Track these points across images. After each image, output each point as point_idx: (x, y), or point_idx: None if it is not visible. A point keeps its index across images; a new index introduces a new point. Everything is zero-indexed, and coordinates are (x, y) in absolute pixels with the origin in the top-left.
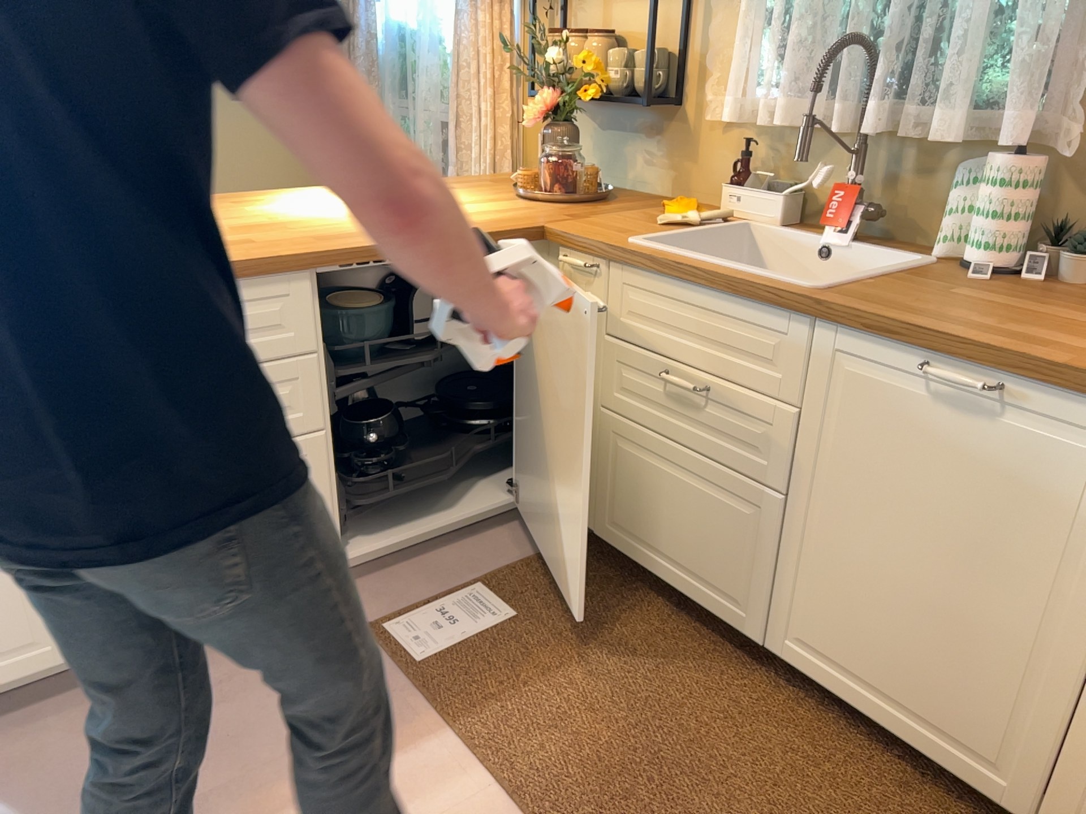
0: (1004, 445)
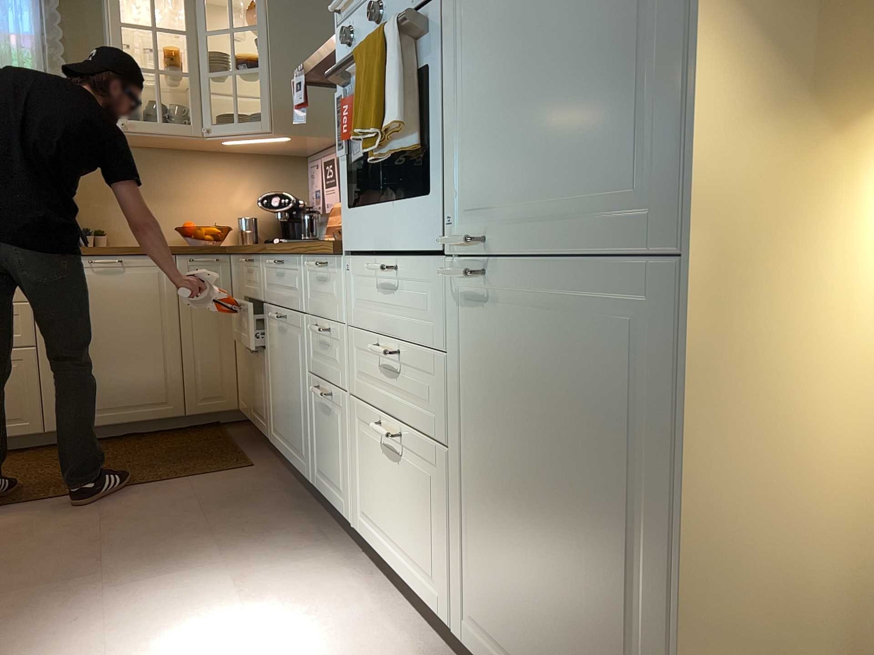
0: (128, 280)
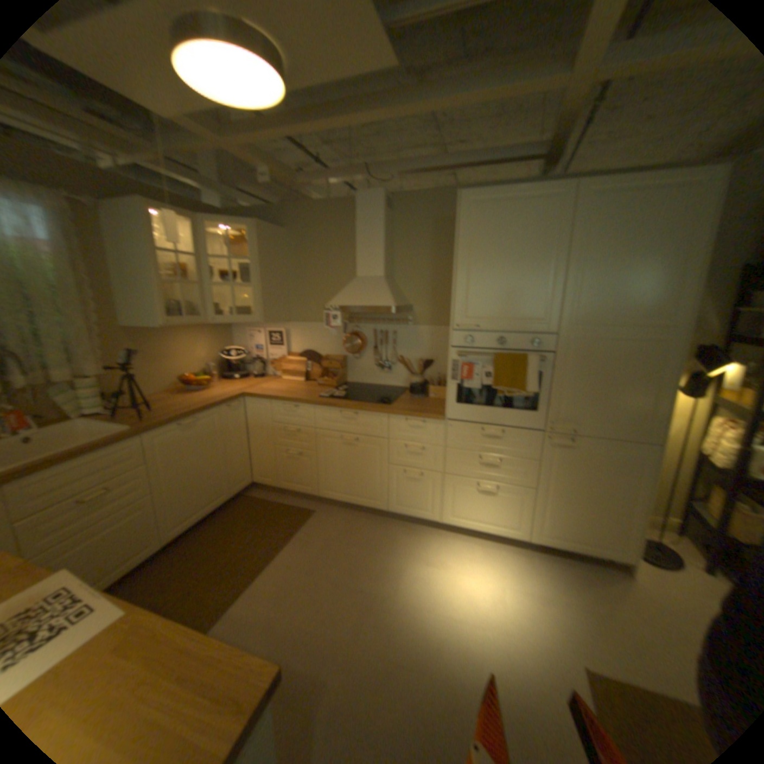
0: (200, 431)
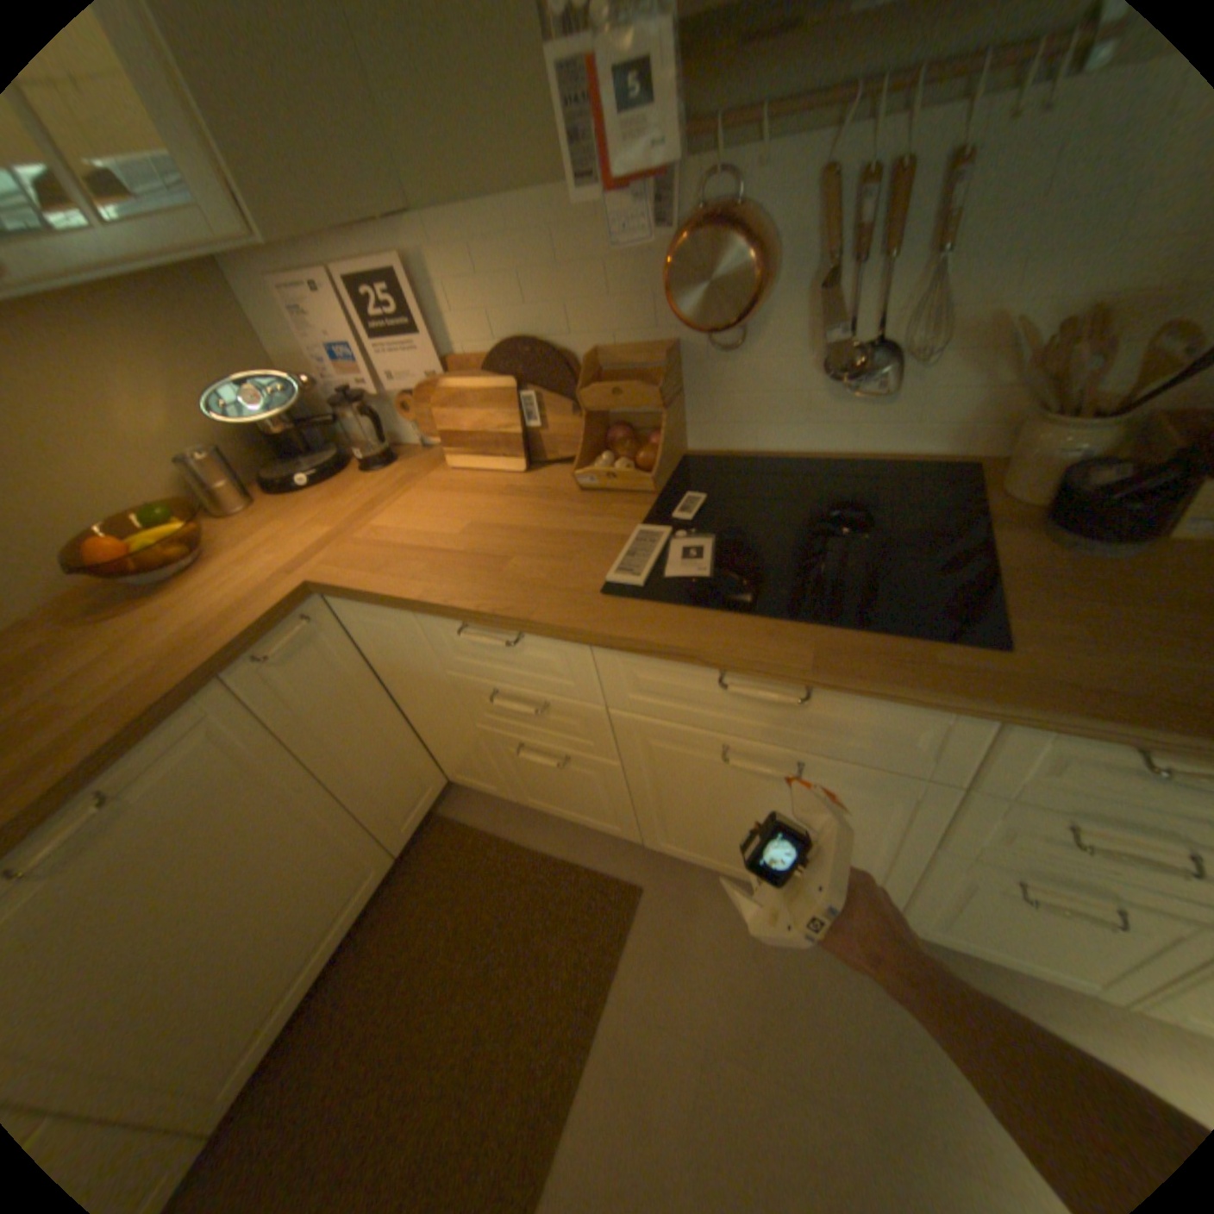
0: (155, 808)
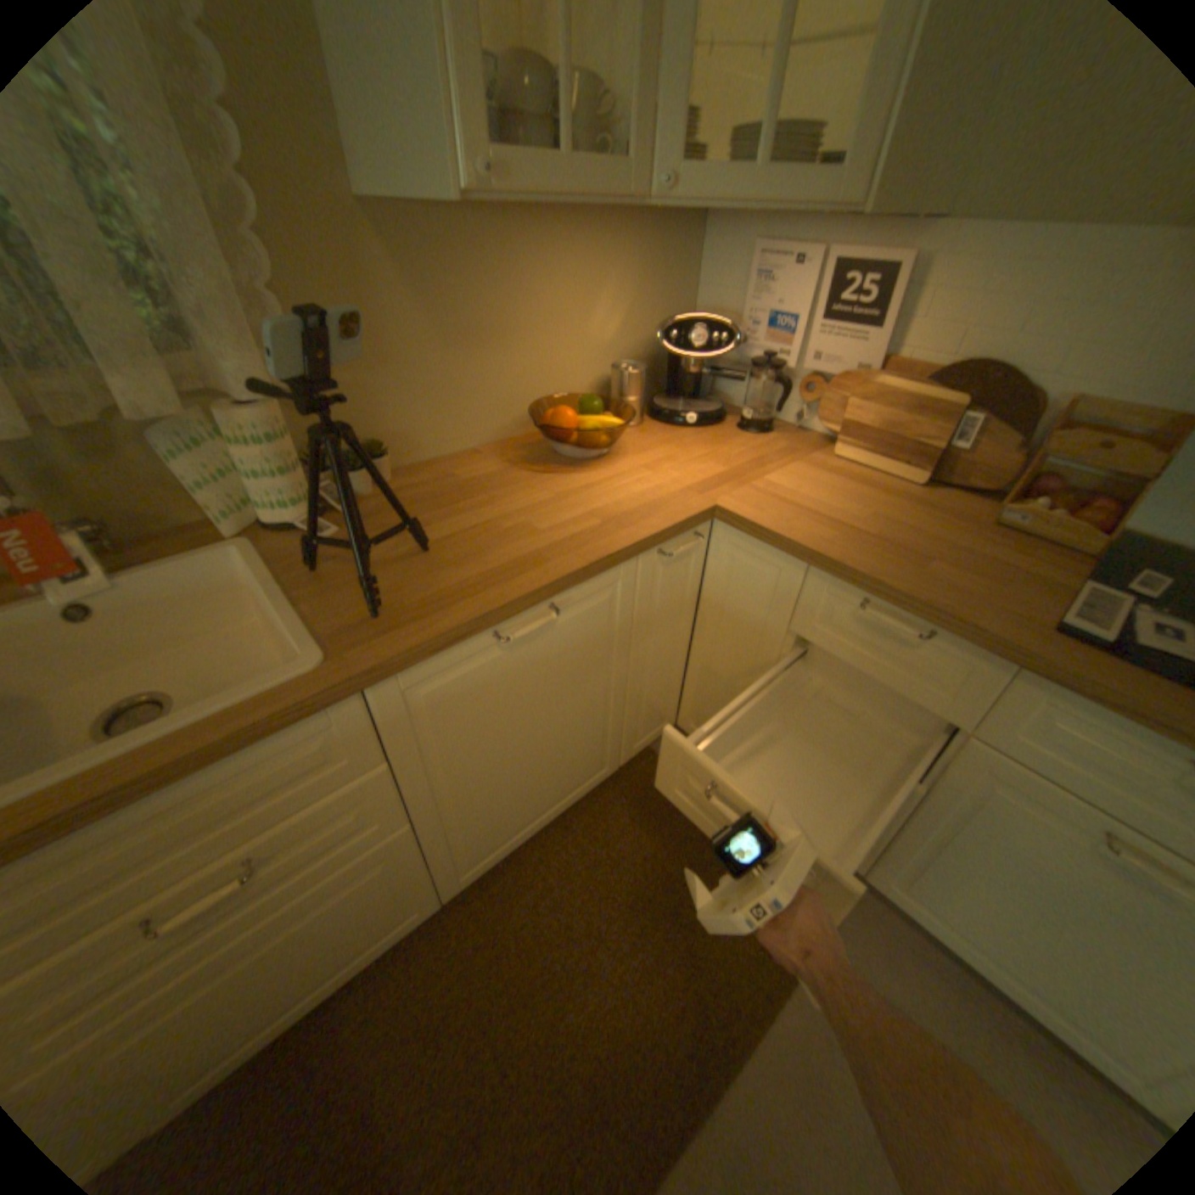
0: (564, 636)
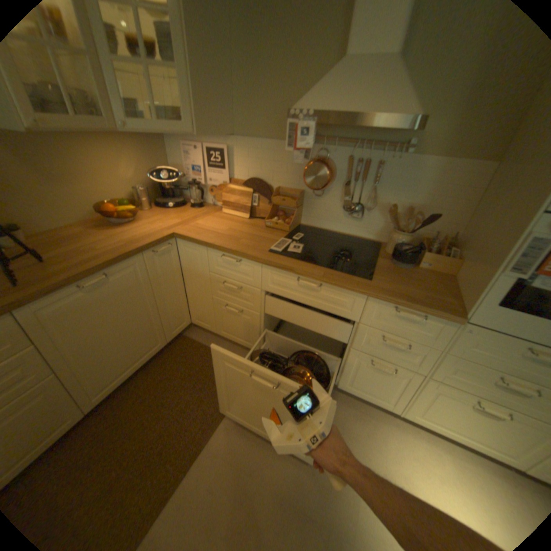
0: (114, 286)
